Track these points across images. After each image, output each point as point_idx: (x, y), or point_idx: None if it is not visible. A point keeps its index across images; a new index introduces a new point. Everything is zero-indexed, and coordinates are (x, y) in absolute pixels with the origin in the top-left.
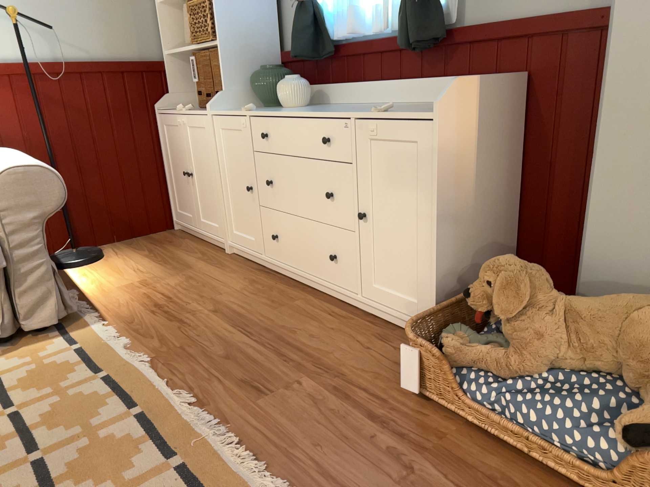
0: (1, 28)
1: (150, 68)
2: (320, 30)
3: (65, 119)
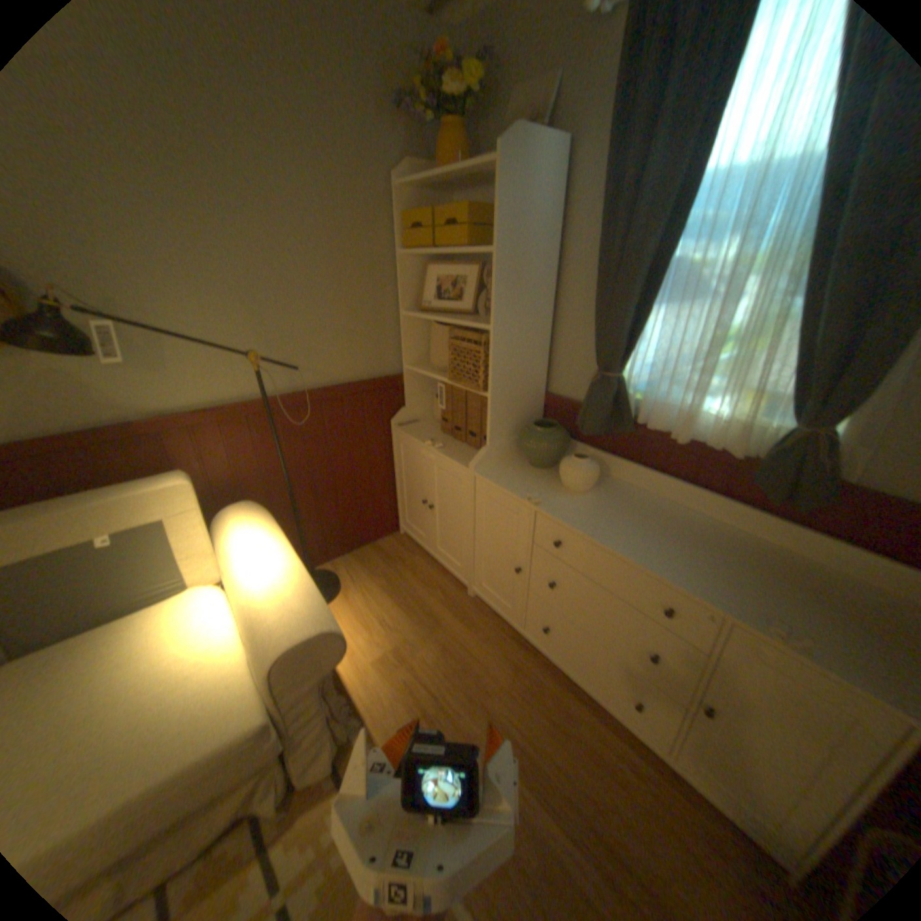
0: (235, 359)
1: (389, 381)
2: (620, 399)
3: (302, 446)
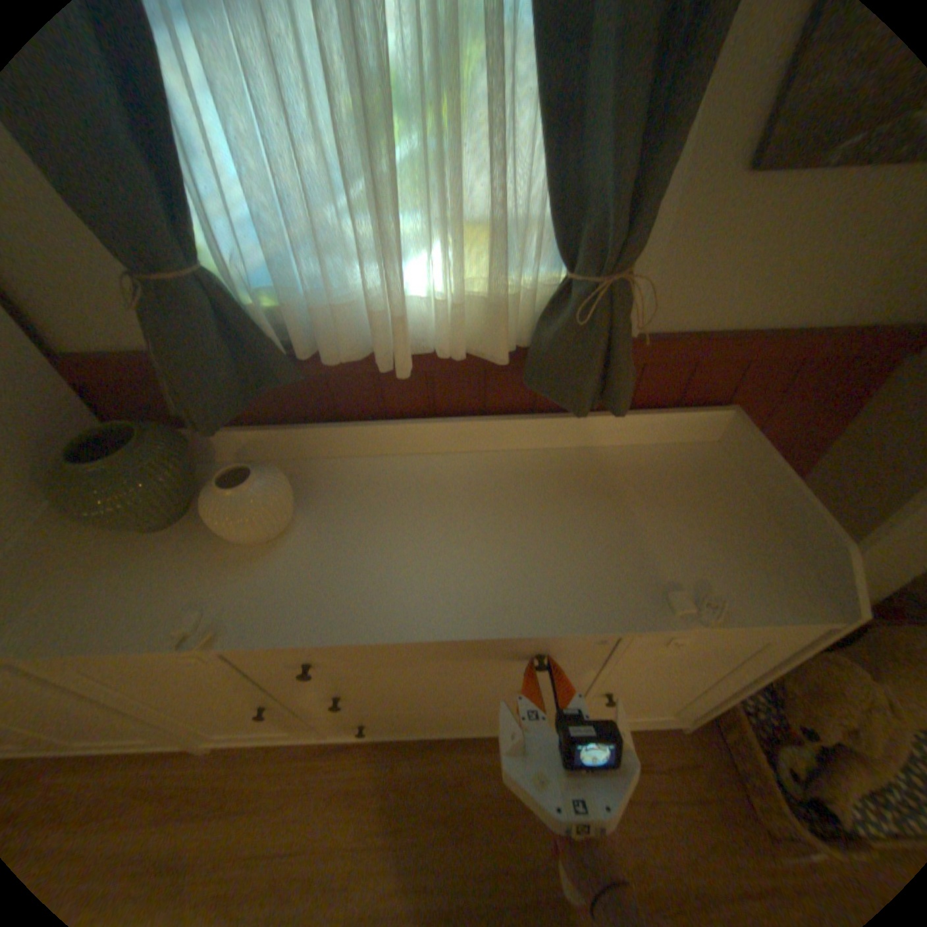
0: None
1: None
2: (235, 322)
3: None
